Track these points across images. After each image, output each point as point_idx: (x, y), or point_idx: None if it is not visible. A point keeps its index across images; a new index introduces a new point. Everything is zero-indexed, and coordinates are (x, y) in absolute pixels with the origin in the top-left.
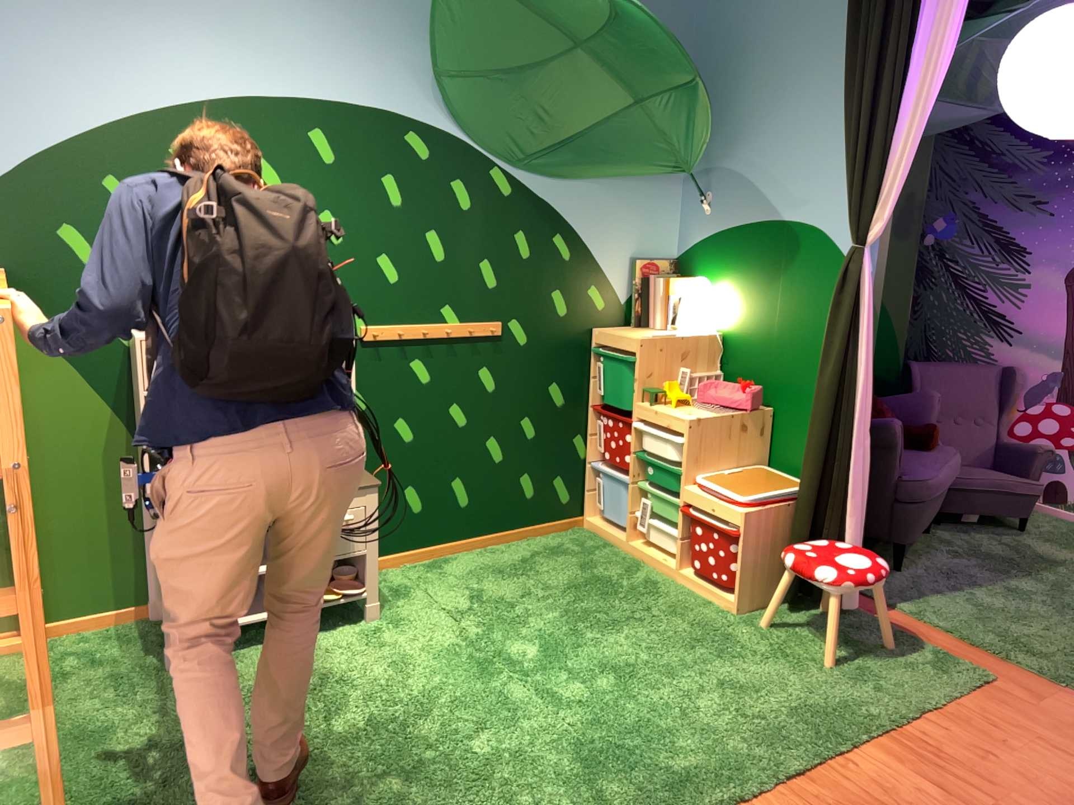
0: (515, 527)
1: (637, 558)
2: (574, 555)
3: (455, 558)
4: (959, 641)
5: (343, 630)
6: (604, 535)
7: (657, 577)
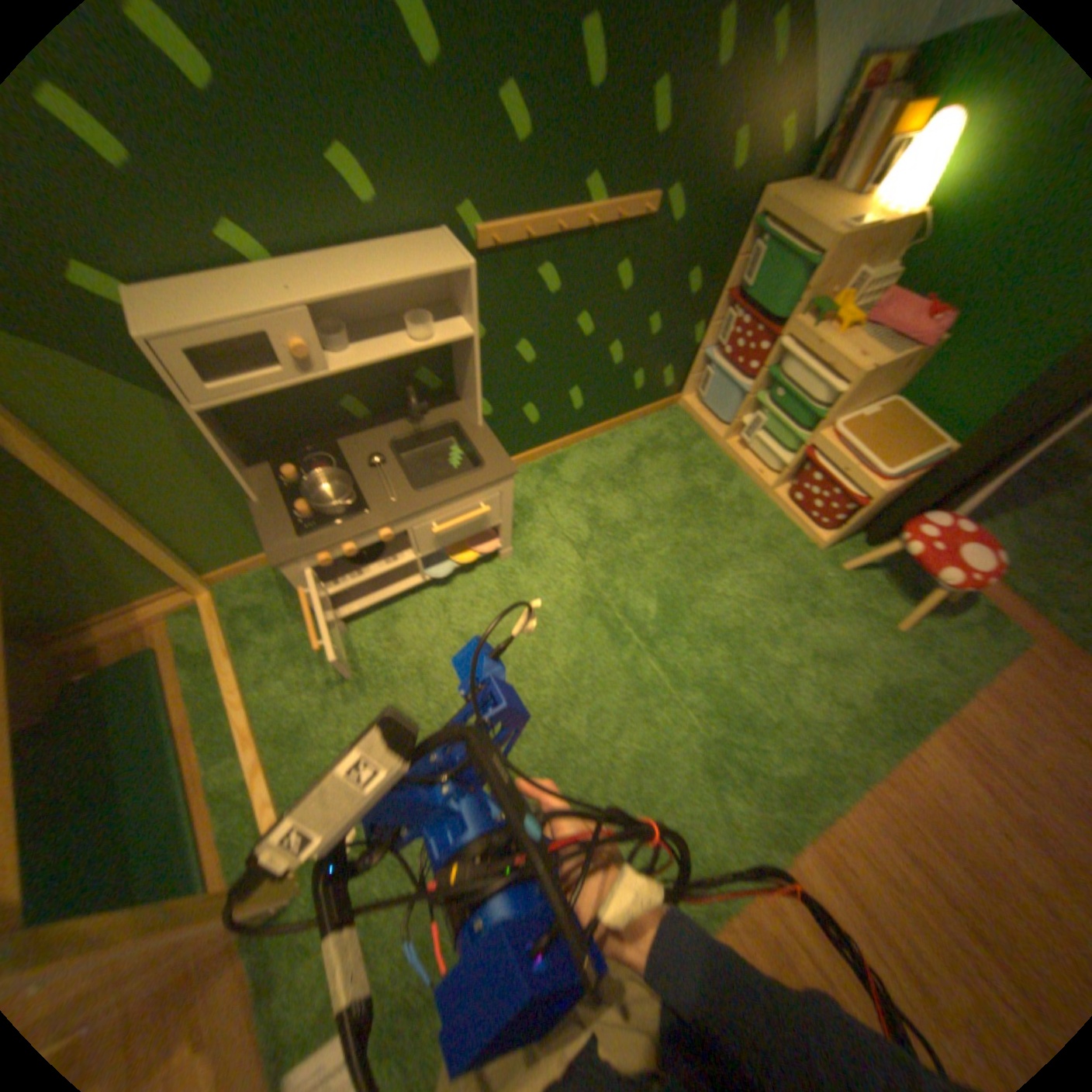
0: (620, 418)
1: (732, 463)
2: (676, 457)
3: (566, 461)
4: (1012, 599)
5: (480, 579)
6: (700, 425)
7: (752, 496)
